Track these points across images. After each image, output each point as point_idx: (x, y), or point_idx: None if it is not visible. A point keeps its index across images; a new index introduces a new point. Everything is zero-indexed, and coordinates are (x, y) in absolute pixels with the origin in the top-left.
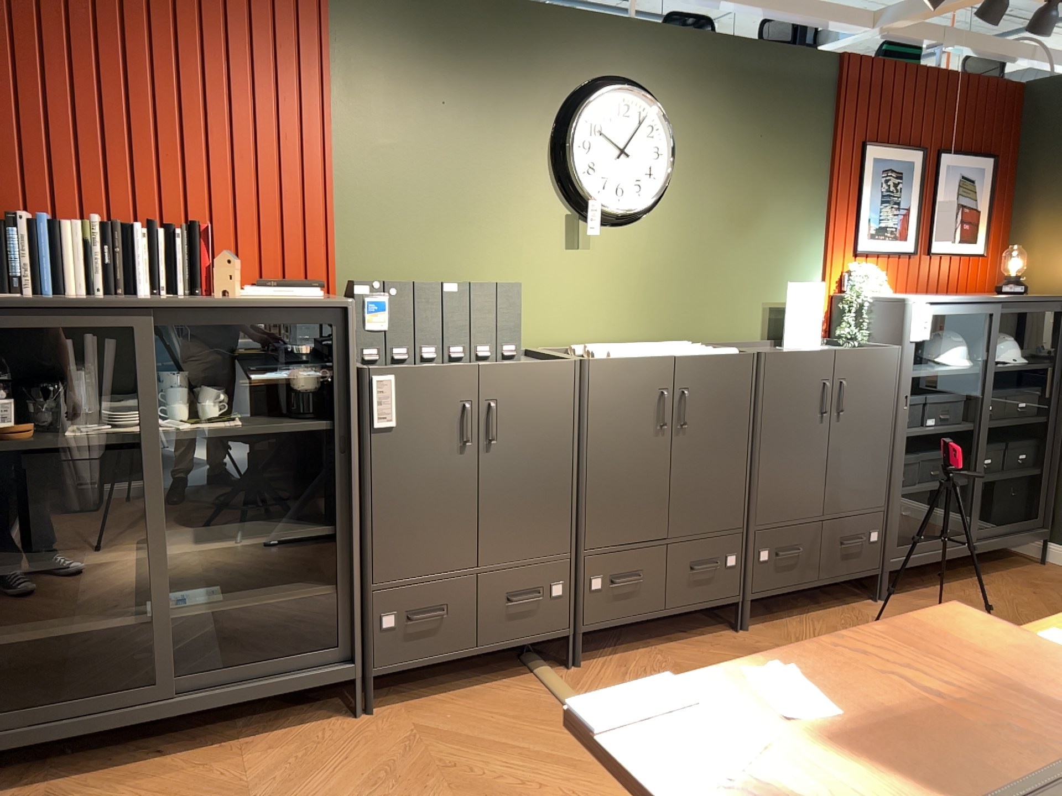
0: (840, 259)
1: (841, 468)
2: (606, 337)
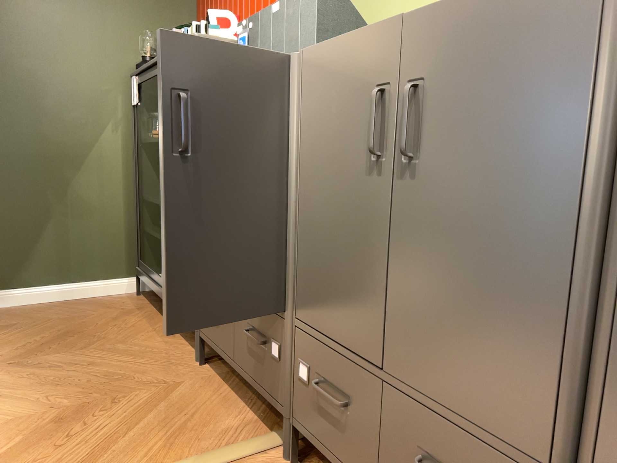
0: None
1: None
2: None
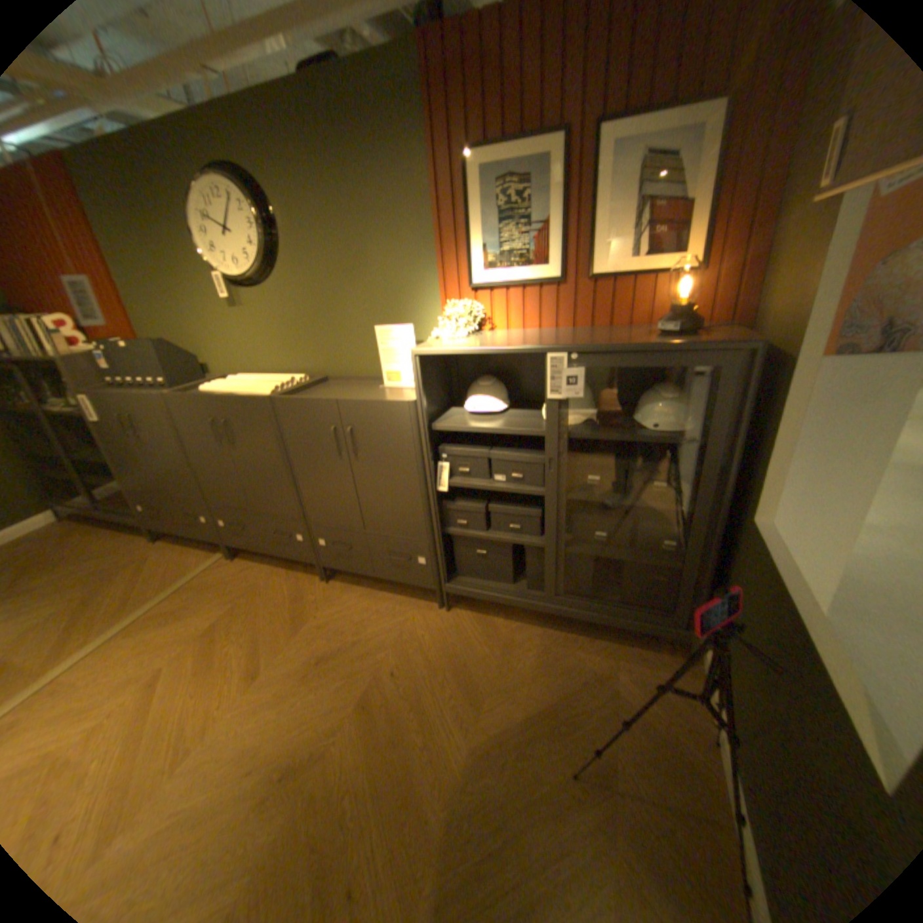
0: (455, 296)
1: (371, 499)
2: (272, 368)
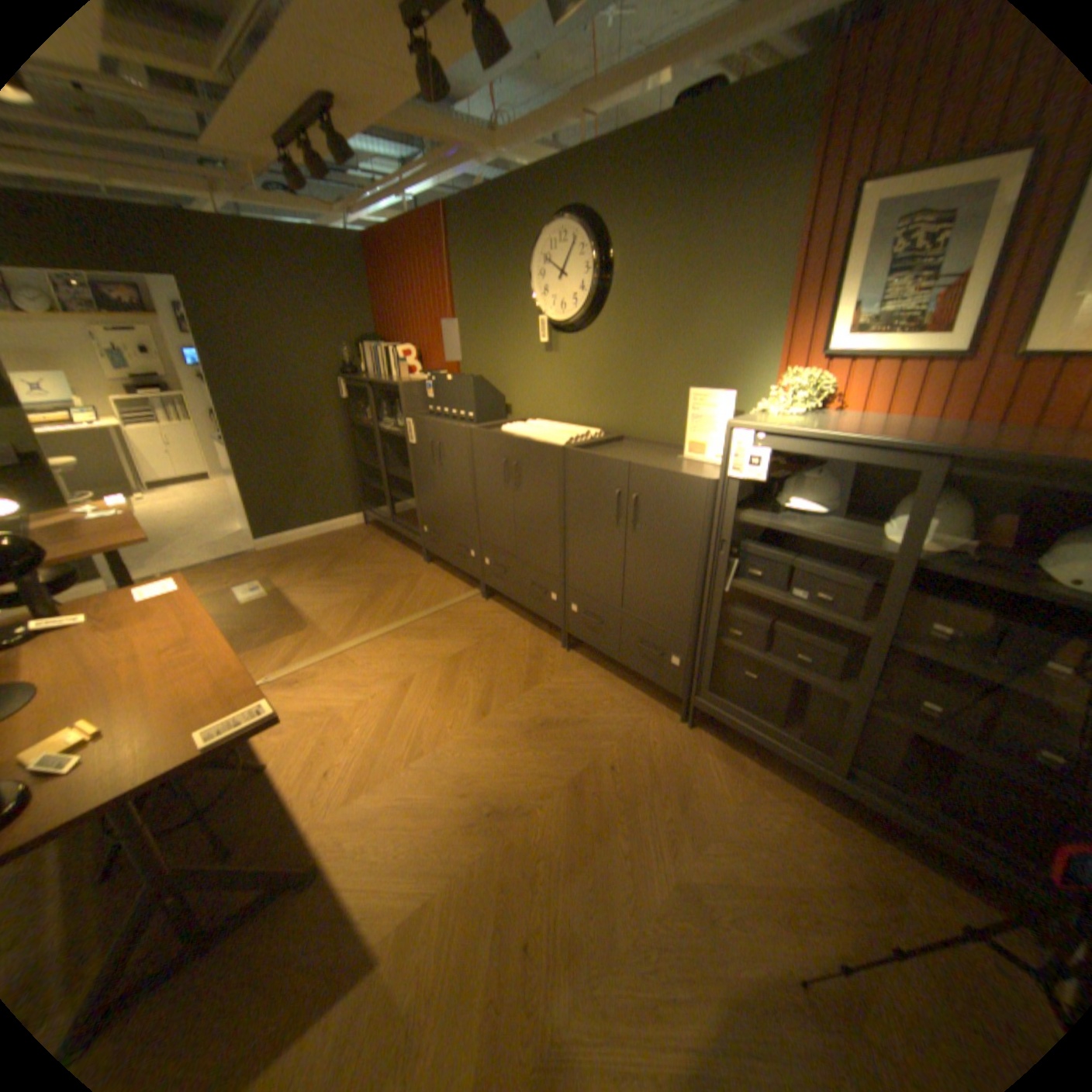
0: (800, 362)
1: (637, 577)
2: (569, 419)
